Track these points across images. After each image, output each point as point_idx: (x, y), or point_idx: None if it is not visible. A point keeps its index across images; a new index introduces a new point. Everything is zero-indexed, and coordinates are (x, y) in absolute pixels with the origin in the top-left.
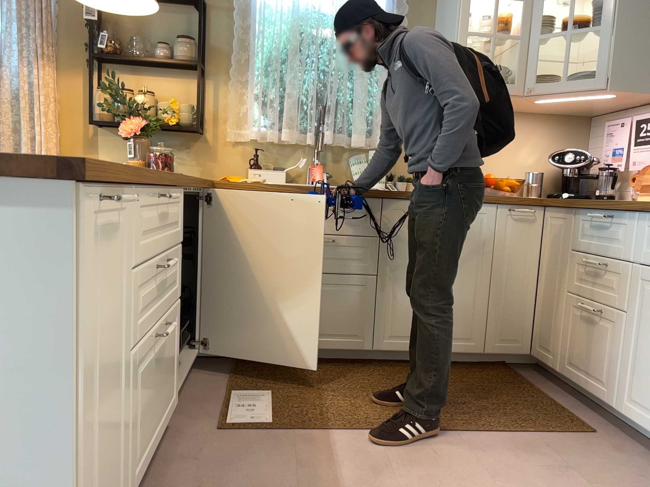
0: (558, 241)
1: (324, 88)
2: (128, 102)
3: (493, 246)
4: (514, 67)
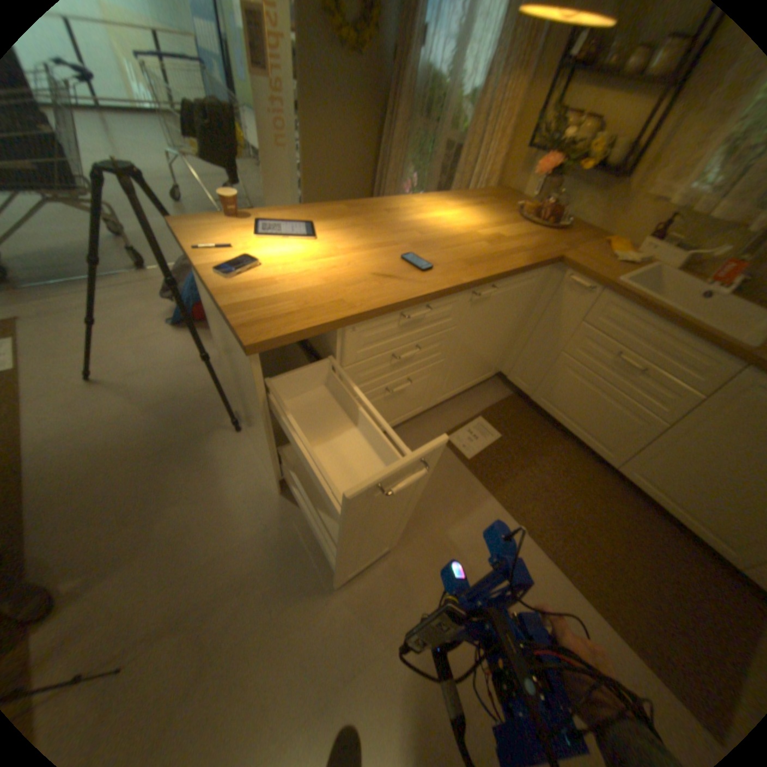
0: None
1: None
2: (561, 132)
3: None
4: None
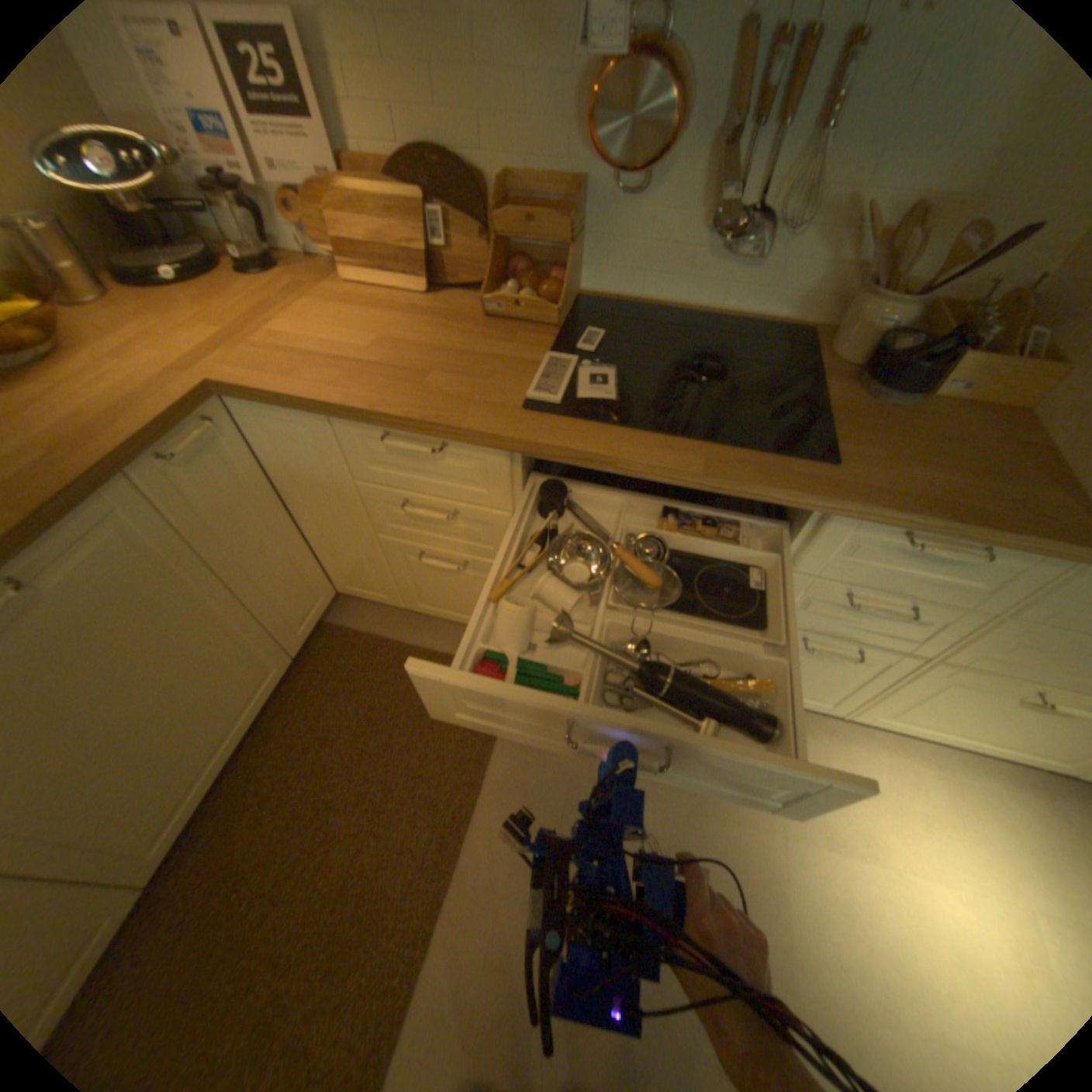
0: (303, 462)
1: None
2: None
3: (183, 546)
4: None
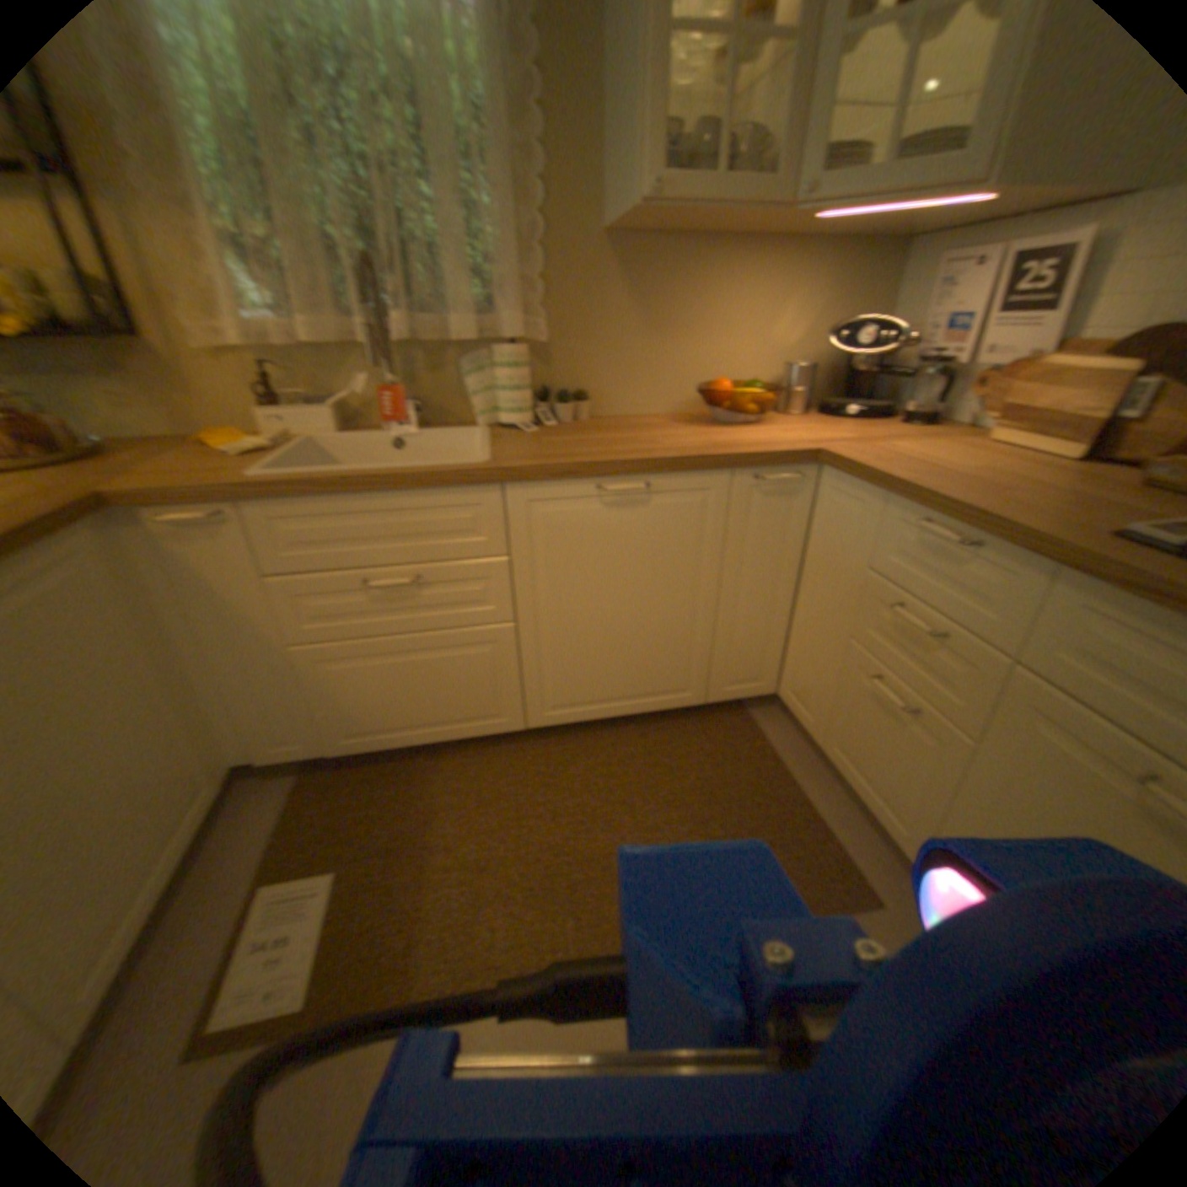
0: (842, 540)
1: (369, 203)
2: None
3: (723, 545)
4: (780, 126)
